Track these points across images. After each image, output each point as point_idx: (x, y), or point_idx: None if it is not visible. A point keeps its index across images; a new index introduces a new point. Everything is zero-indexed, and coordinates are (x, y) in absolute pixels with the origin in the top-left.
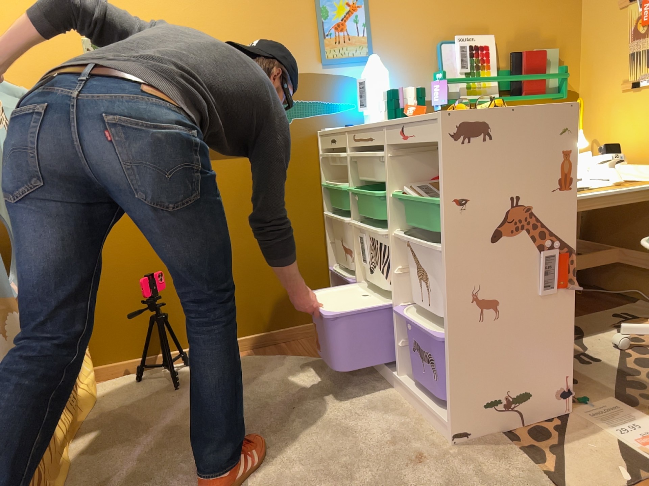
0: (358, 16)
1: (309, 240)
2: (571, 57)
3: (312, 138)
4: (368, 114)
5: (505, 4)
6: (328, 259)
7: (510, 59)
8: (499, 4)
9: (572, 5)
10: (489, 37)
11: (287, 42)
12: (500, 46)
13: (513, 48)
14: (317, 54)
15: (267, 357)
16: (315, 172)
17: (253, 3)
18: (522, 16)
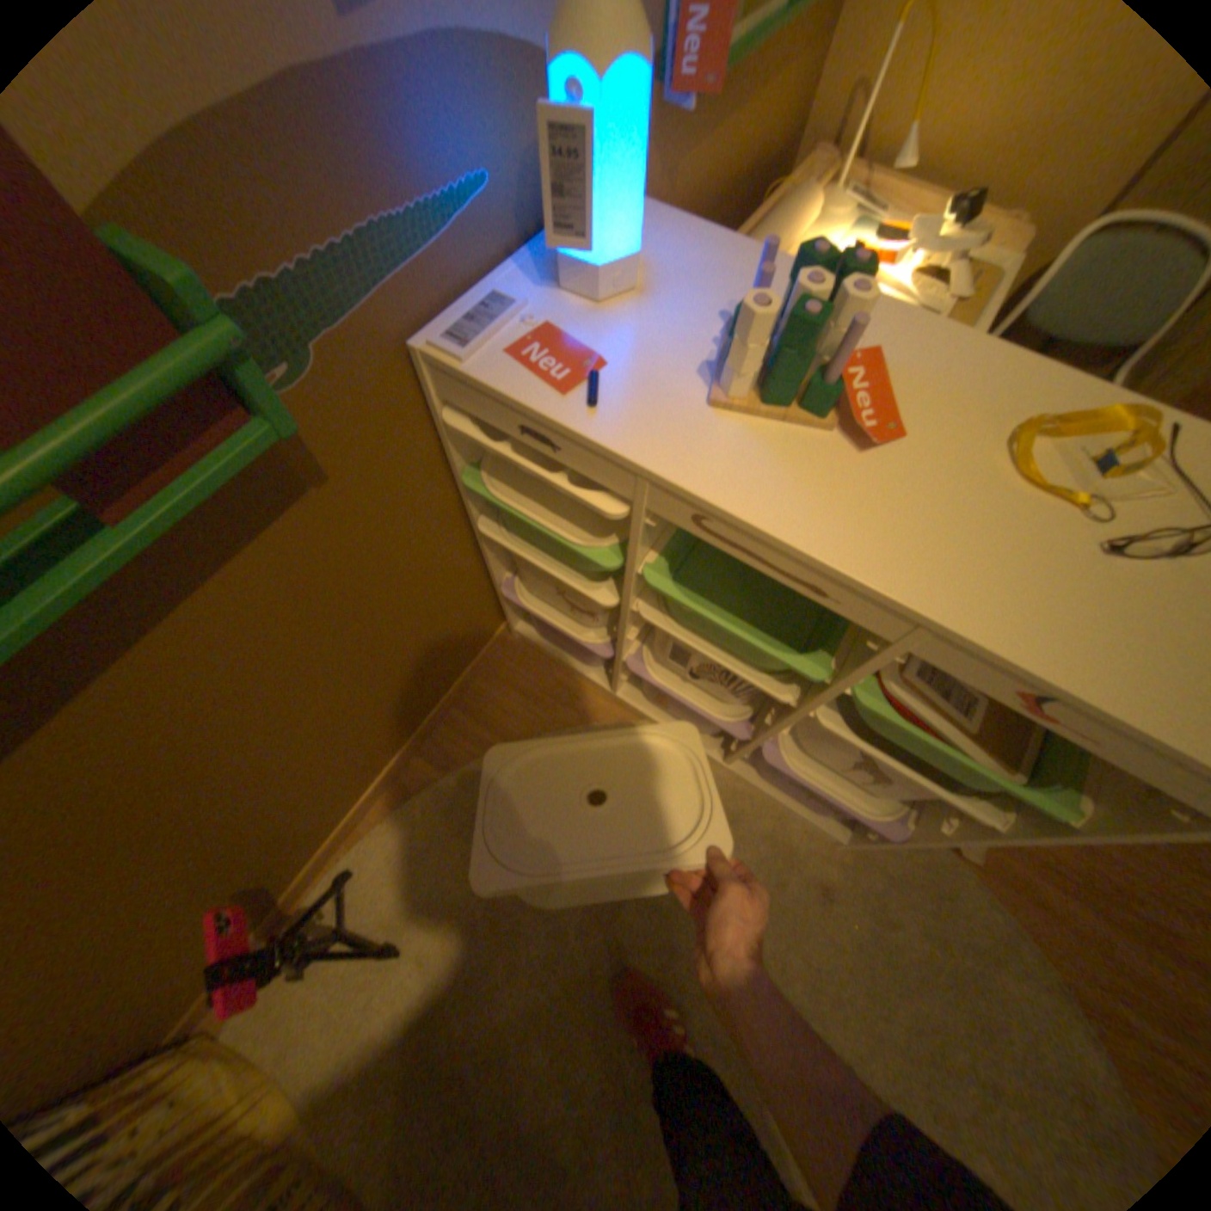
0: None
1: (452, 573)
2: None
3: (397, 371)
4: (580, 251)
5: None
6: (487, 569)
7: None
8: None
9: None
10: None
11: None
12: None
13: None
14: None
15: (465, 766)
16: (429, 453)
17: None
18: None
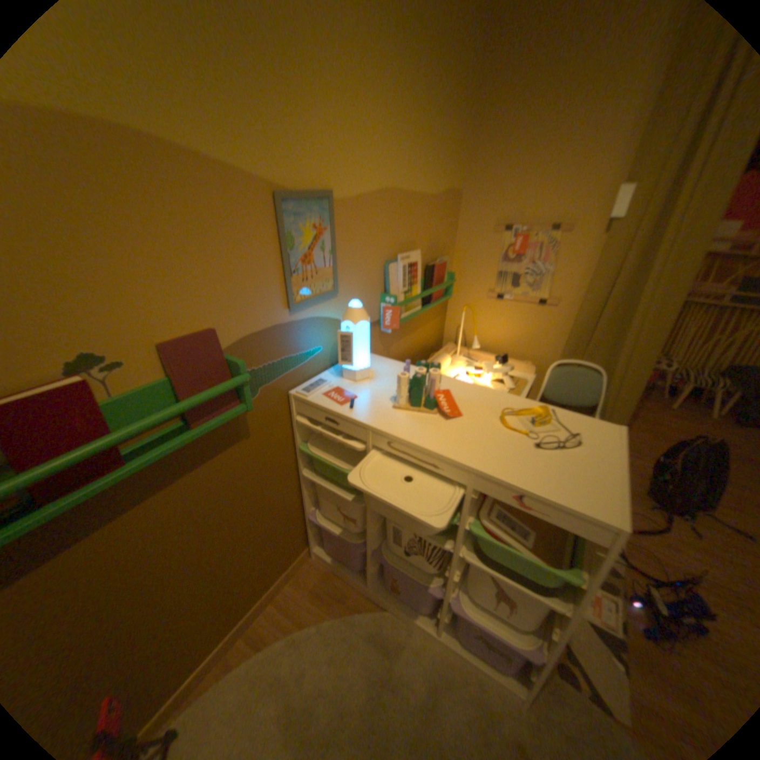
0: (326, 240)
1: (286, 501)
2: (451, 260)
3: (283, 401)
4: (350, 367)
5: (426, 217)
6: (302, 505)
7: (424, 268)
8: (423, 217)
9: (456, 215)
10: (417, 252)
11: (246, 289)
12: (420, 258)
13: (427, 258)
14: (283, 298)
15: (271, 646)
16: (287, 436)
17: (185, 231)
18: (434, 227)
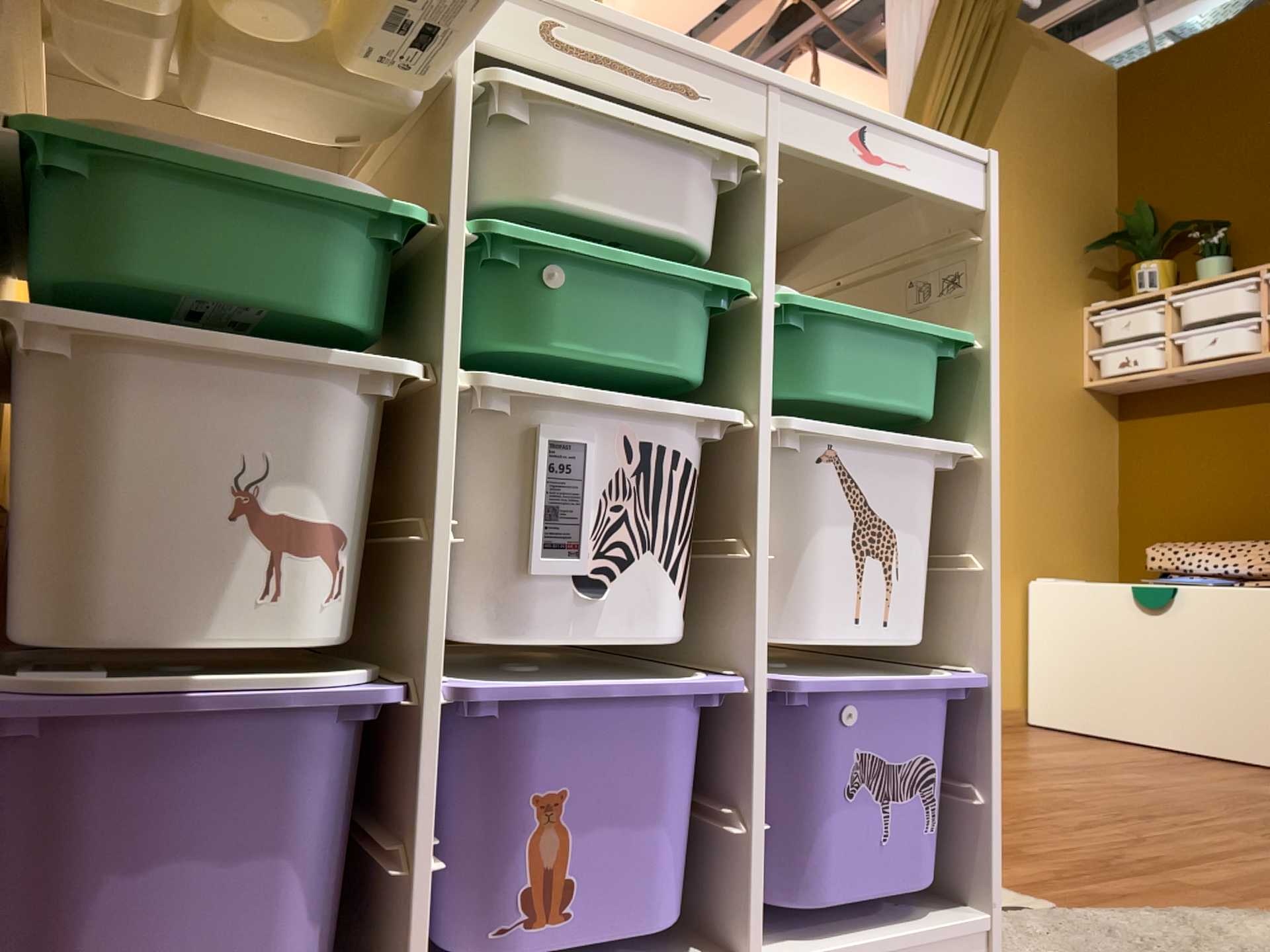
0: None
1: None
2: None
3: None
4: None
5: None
6: None
7: None
8: None
9: None
10: None
11: None
12: None
13: None
14: None
15: None
16: None
17: None
18: None
